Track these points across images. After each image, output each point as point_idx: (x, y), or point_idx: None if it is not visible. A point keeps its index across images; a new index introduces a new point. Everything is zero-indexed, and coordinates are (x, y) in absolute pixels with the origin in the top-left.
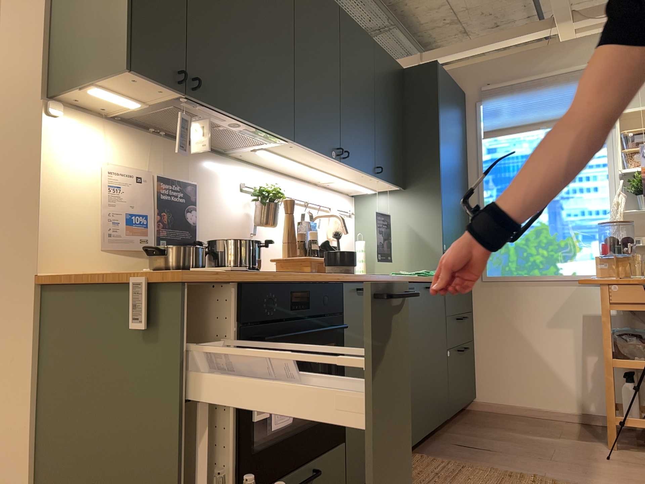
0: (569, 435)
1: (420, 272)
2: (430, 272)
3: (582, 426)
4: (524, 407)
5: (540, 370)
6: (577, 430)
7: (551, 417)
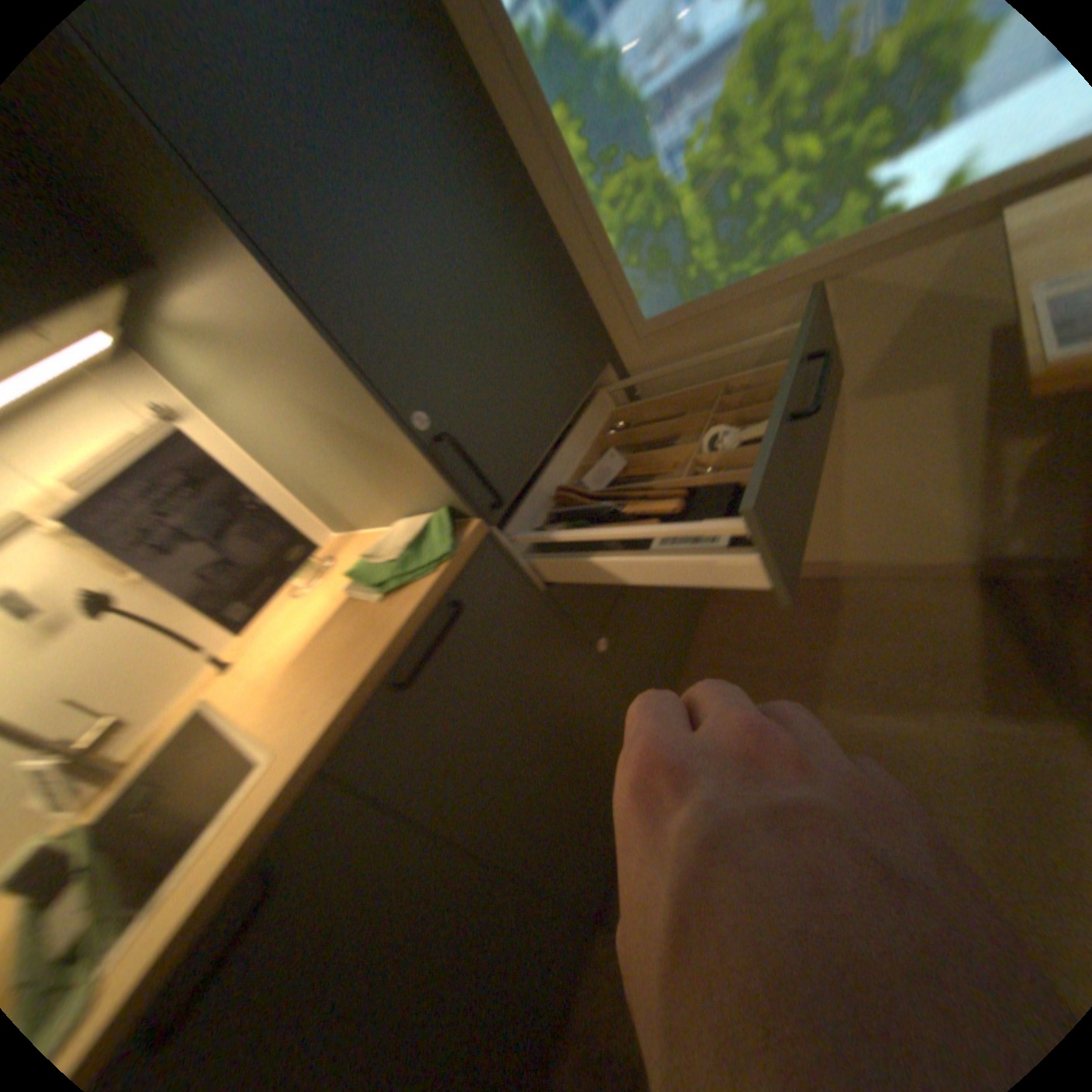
0: (959, 683)
1: (414, 522)
2: (430, 525)
3: (988, 599)
4: (830, 562)
5: (855, 496)
6: (977, 631)
7: (898, 573)
